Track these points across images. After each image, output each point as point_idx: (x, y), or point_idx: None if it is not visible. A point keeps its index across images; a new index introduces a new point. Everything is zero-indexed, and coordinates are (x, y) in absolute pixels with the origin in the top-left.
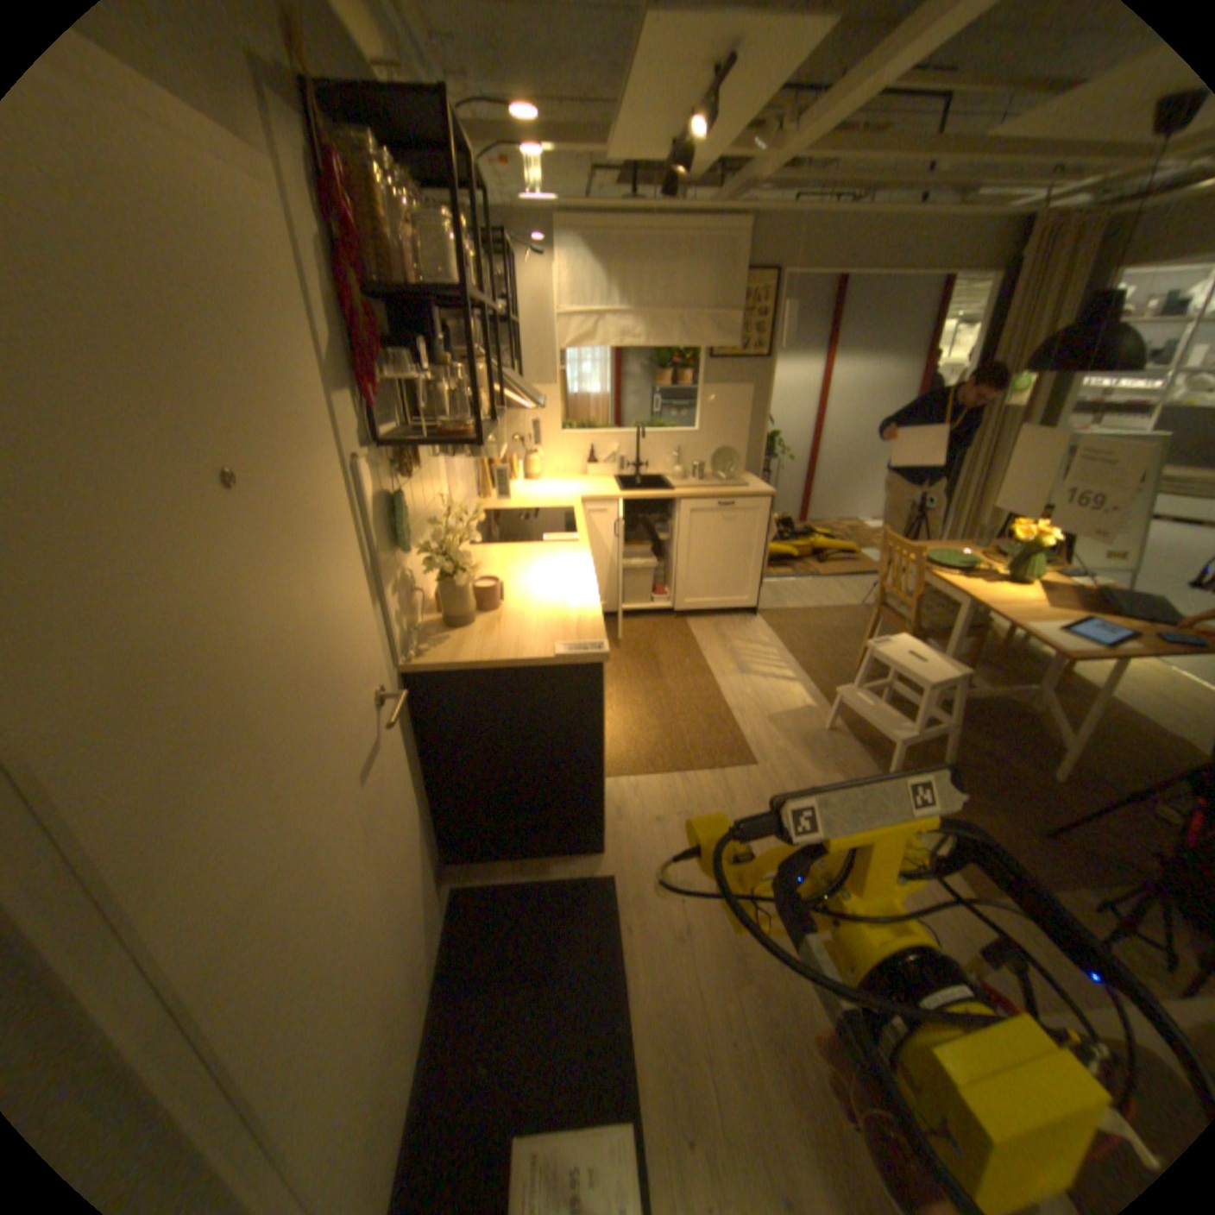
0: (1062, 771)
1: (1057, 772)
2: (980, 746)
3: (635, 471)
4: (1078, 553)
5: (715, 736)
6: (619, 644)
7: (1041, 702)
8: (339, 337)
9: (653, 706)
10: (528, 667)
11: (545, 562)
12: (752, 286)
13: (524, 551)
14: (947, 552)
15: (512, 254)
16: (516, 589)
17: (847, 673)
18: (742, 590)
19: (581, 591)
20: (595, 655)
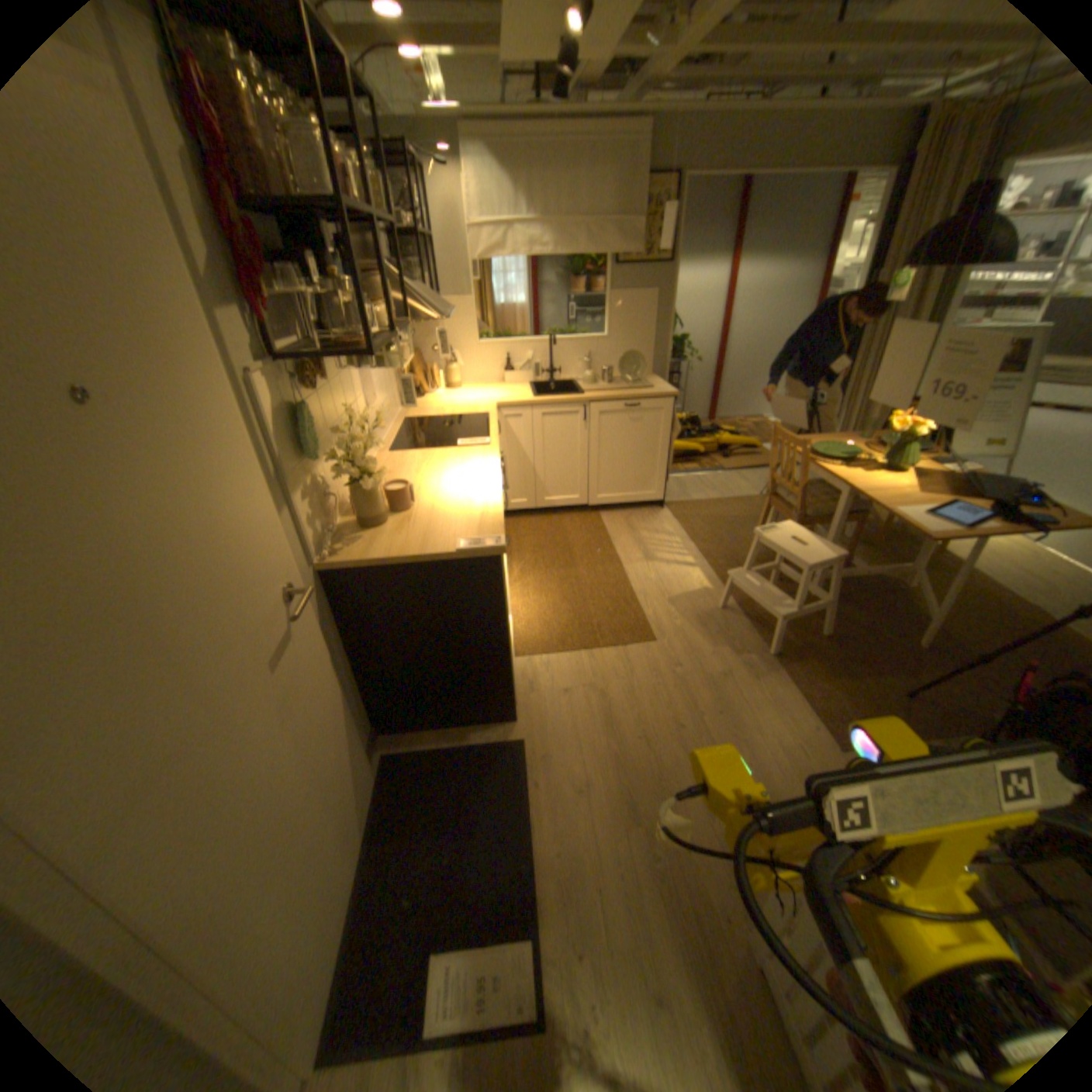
0: (926, 638)
1: (921, 639)
2: (855, 618)
3: (550, 377)
4: (952, 441)
5: (620, 617)
6: (538, 538)
7: (914, 578)
8: (222, 253)
9: (565, 592)
10: (432, 561)
11: (457, 464)
12: (657, 191)
13: (439, 455)
14: (832, 444)
15: (421, 165)
16: (428, 490)
17: (742, 557)
18: (651, 485)
19: (487, 490)
20: (493, 548)
